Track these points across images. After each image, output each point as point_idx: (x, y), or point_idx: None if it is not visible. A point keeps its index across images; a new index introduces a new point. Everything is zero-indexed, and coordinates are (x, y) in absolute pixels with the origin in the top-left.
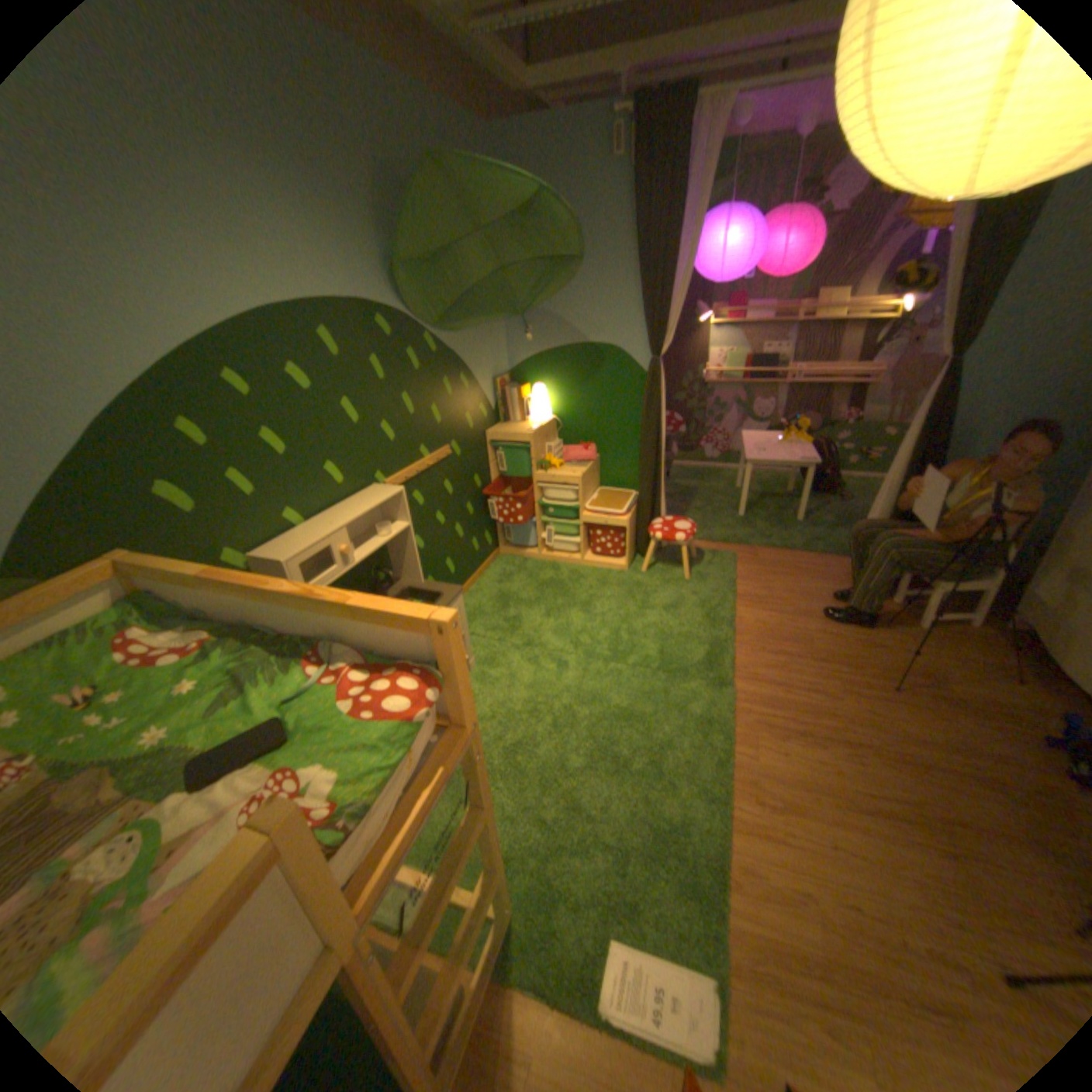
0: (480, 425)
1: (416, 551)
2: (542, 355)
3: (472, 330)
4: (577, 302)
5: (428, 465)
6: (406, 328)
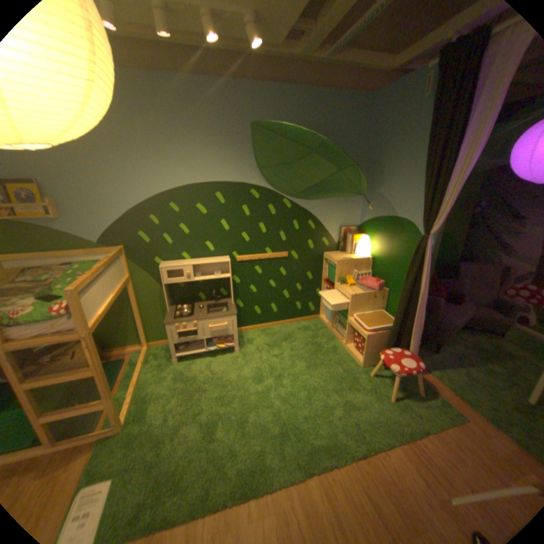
0: (321, 248)
1: (232, 289)
2: (374, 219)
3: (327, 200)
4: (396, 190)
5: (269, 257)
6: (271, 196)
